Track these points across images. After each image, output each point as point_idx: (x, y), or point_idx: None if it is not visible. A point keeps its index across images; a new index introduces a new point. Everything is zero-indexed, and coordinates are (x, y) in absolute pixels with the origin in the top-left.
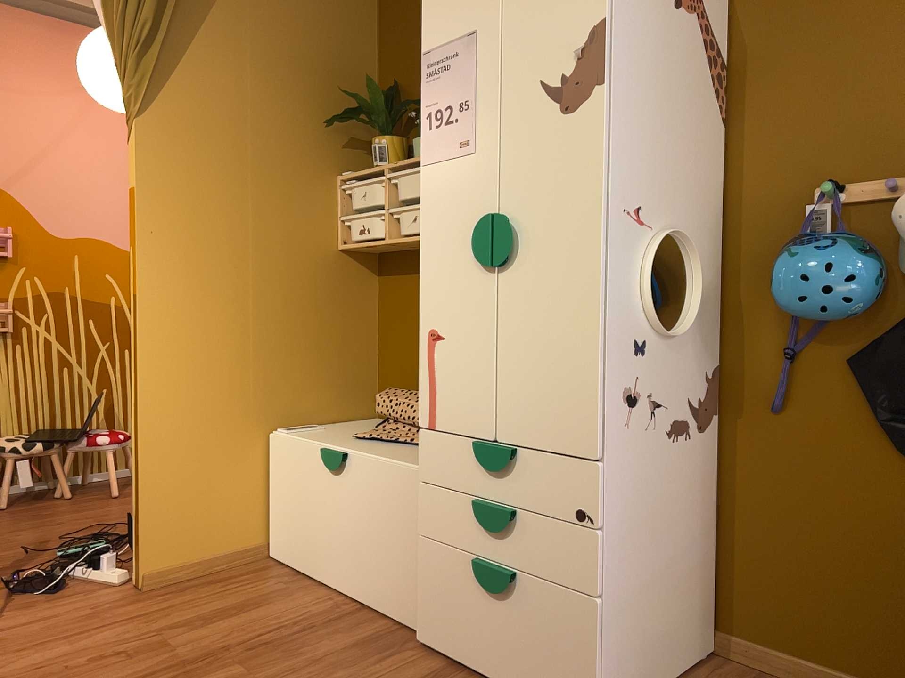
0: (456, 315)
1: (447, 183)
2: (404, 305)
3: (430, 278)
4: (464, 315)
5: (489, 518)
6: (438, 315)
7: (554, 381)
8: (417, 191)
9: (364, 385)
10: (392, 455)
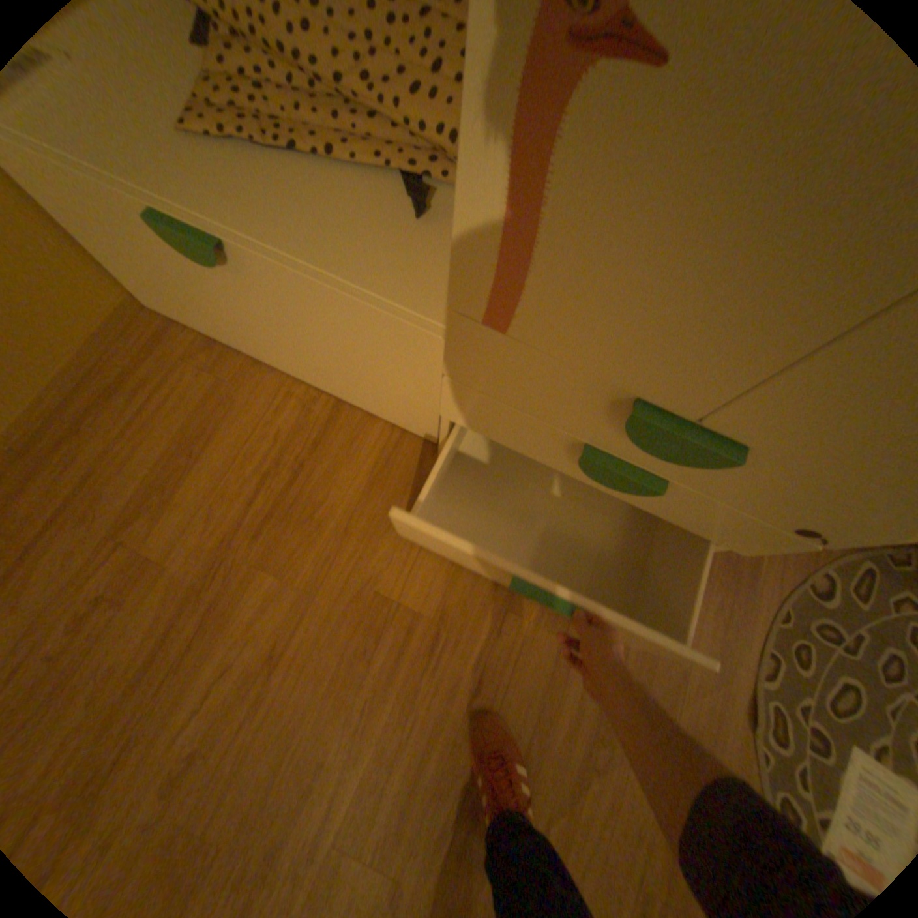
0: None
1: None
2: None
3: None
4: None
5: (612, 477)
6: None
7: None
8: None
9: None
10: (331, 243)
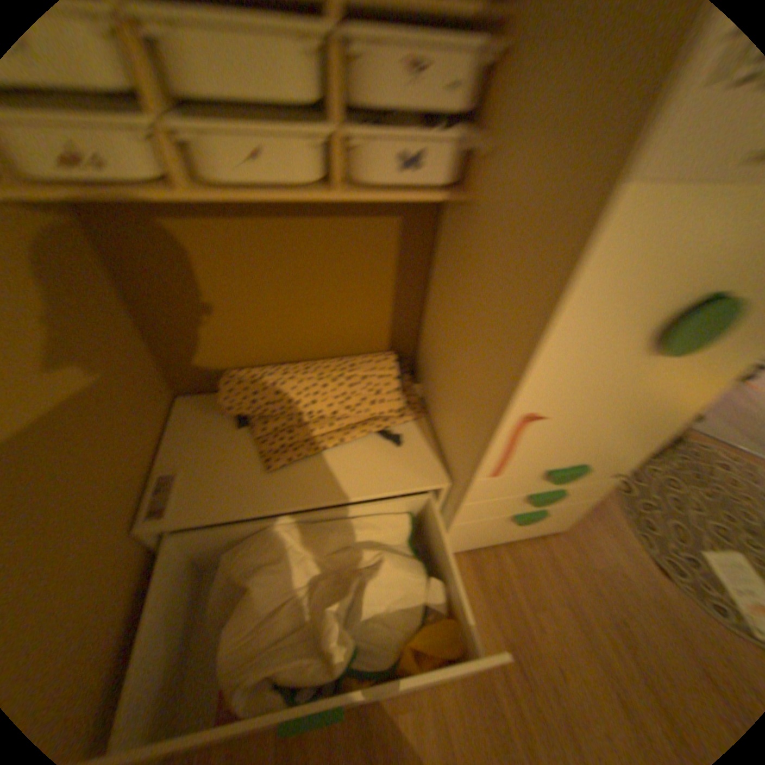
0: (577, 397)
1: (669, 230)
2: (178, 264)
3: (553, 365)
4: (590, 395)
5: (546, 502)
6: (547, 400)
7: (655, 424)
8: (257, 84)
9: (152, 377)
10: (376, 479)
